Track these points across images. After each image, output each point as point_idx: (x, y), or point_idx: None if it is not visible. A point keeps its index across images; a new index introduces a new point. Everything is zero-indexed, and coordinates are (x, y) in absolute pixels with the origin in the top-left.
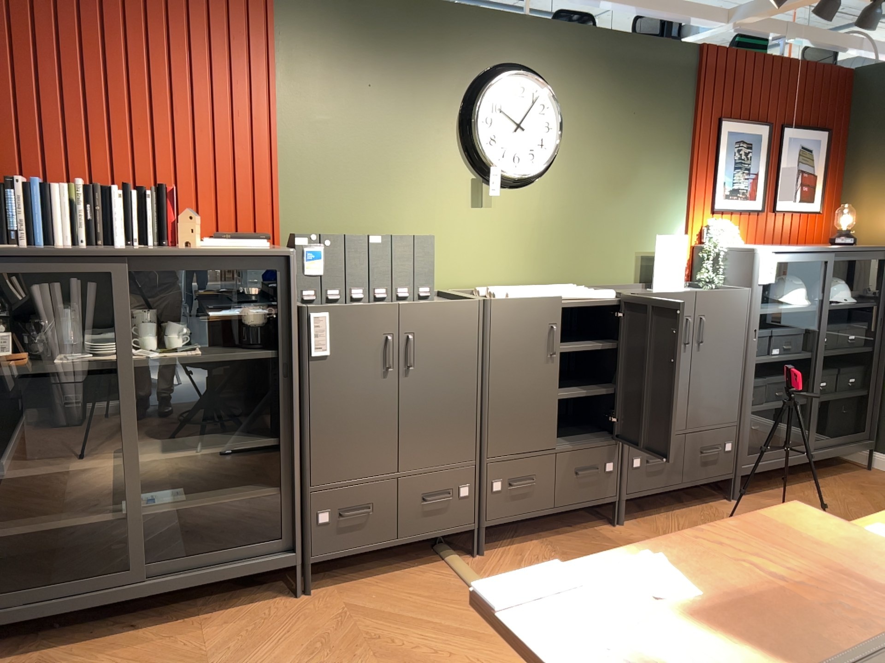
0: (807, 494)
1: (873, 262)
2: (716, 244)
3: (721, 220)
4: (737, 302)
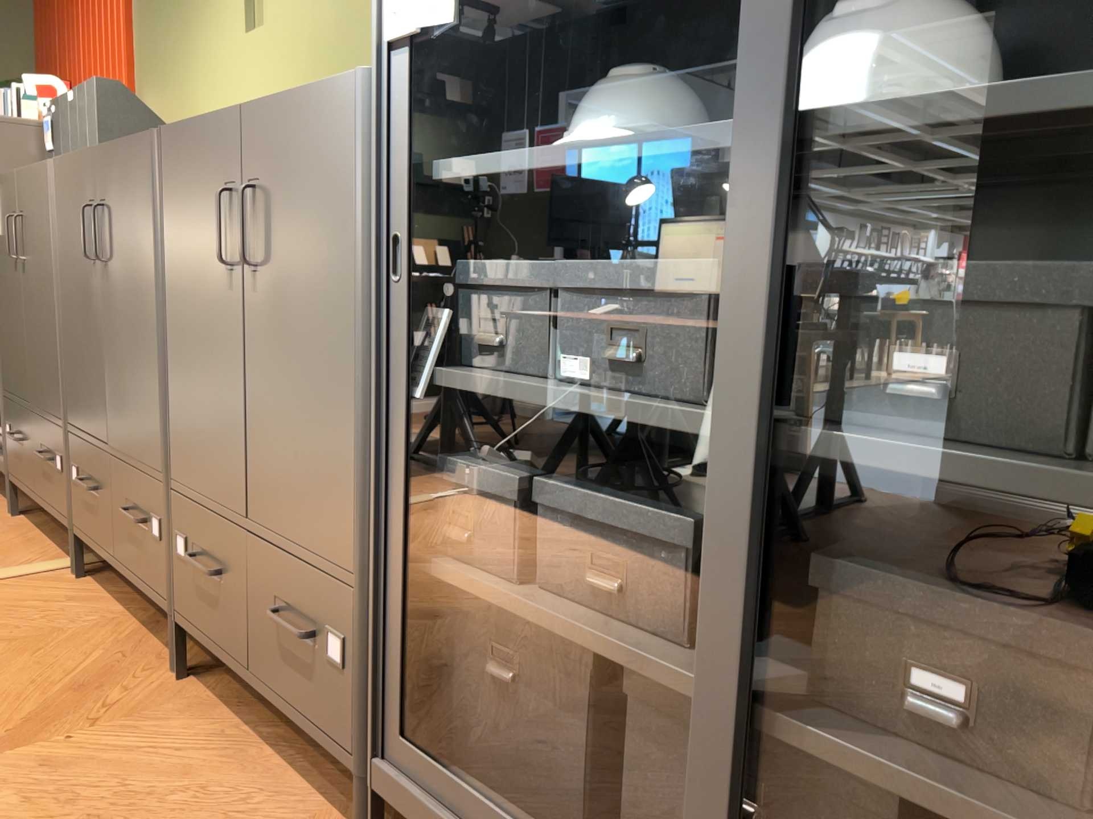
0: None
1: None
2: None
3: None
4: (325, 126)
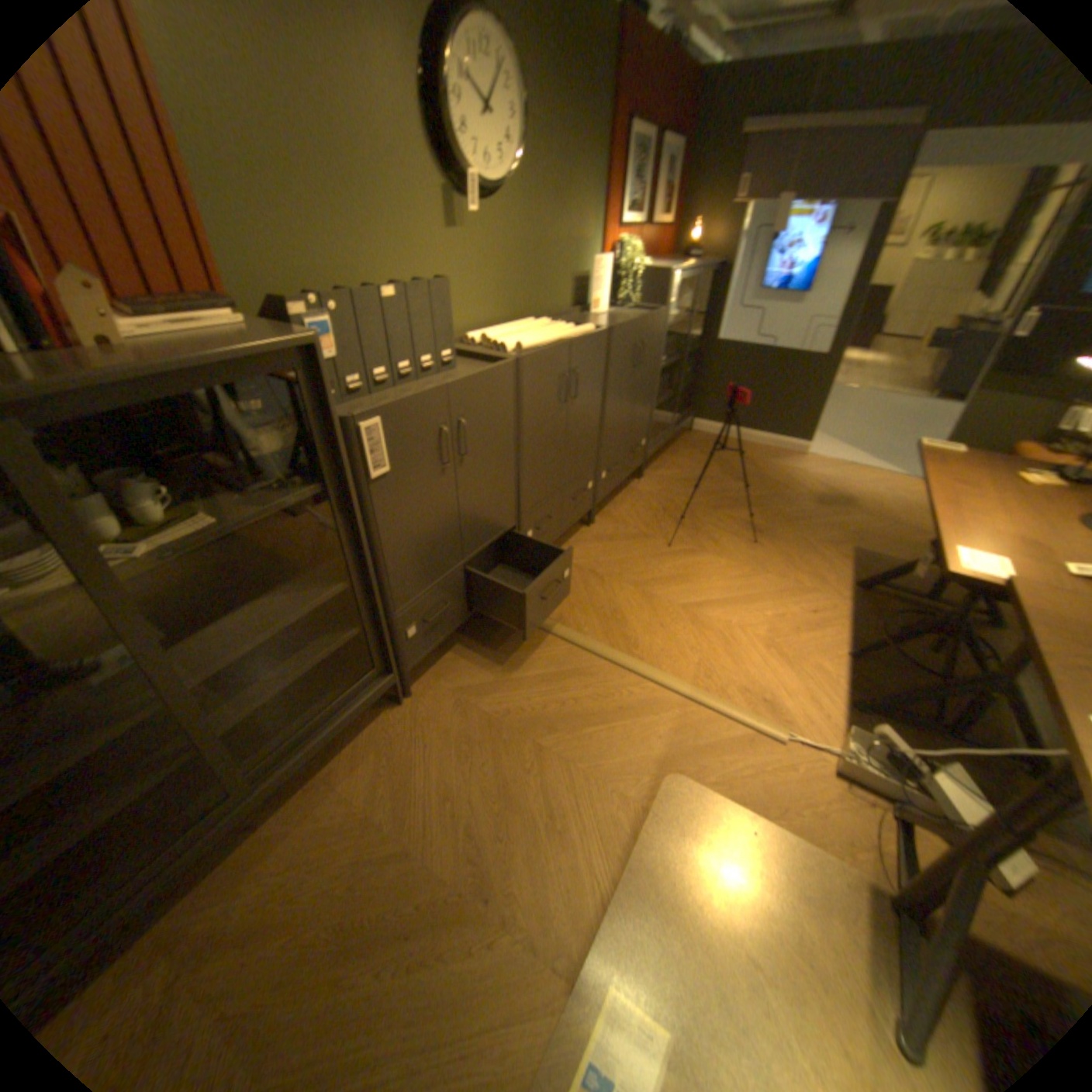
0: (674, 460)
1: (707, 271)
2: (632, 261)
3: (630, 235)
4: (661, 322)
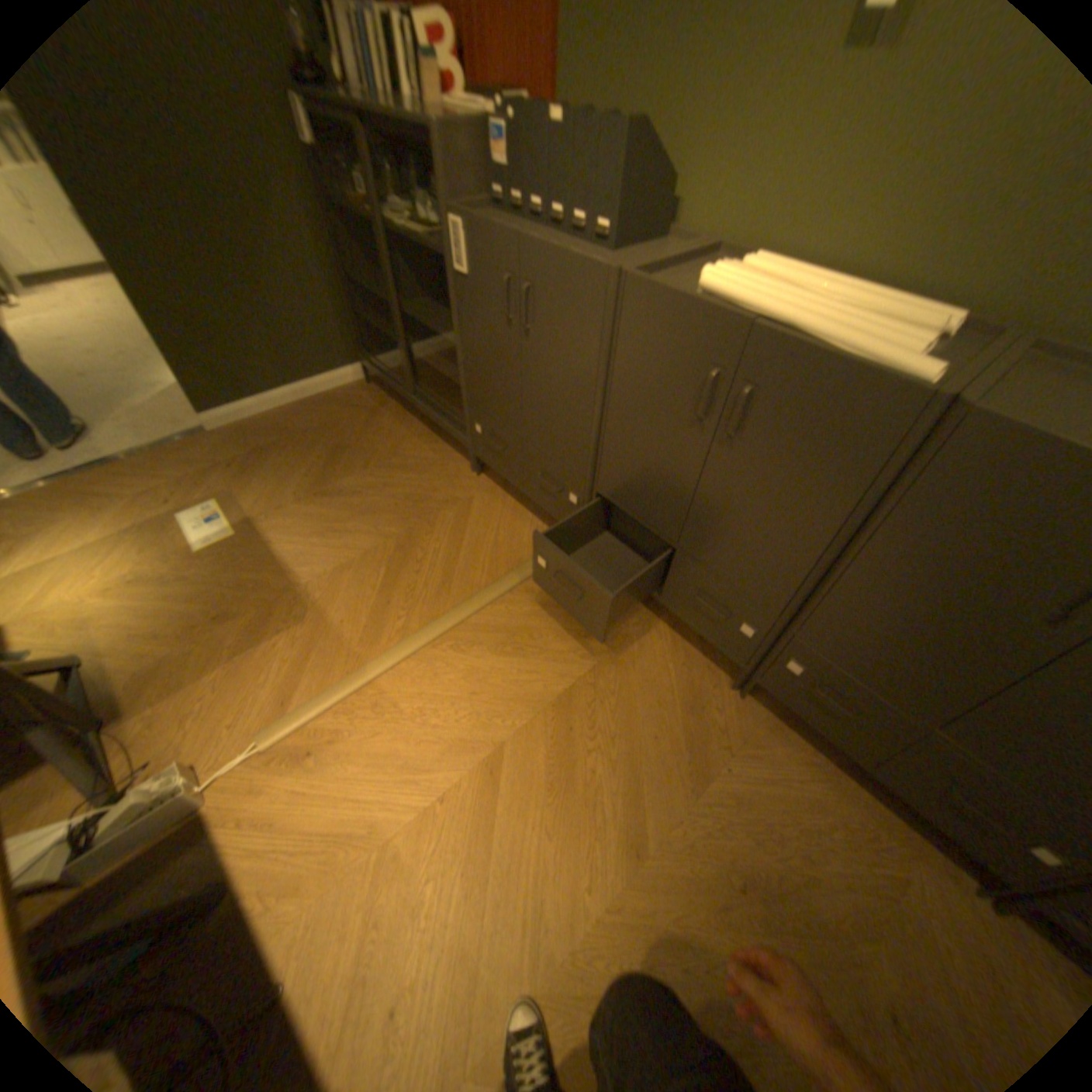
0: None
1: None
2: None
3: None
4: None
